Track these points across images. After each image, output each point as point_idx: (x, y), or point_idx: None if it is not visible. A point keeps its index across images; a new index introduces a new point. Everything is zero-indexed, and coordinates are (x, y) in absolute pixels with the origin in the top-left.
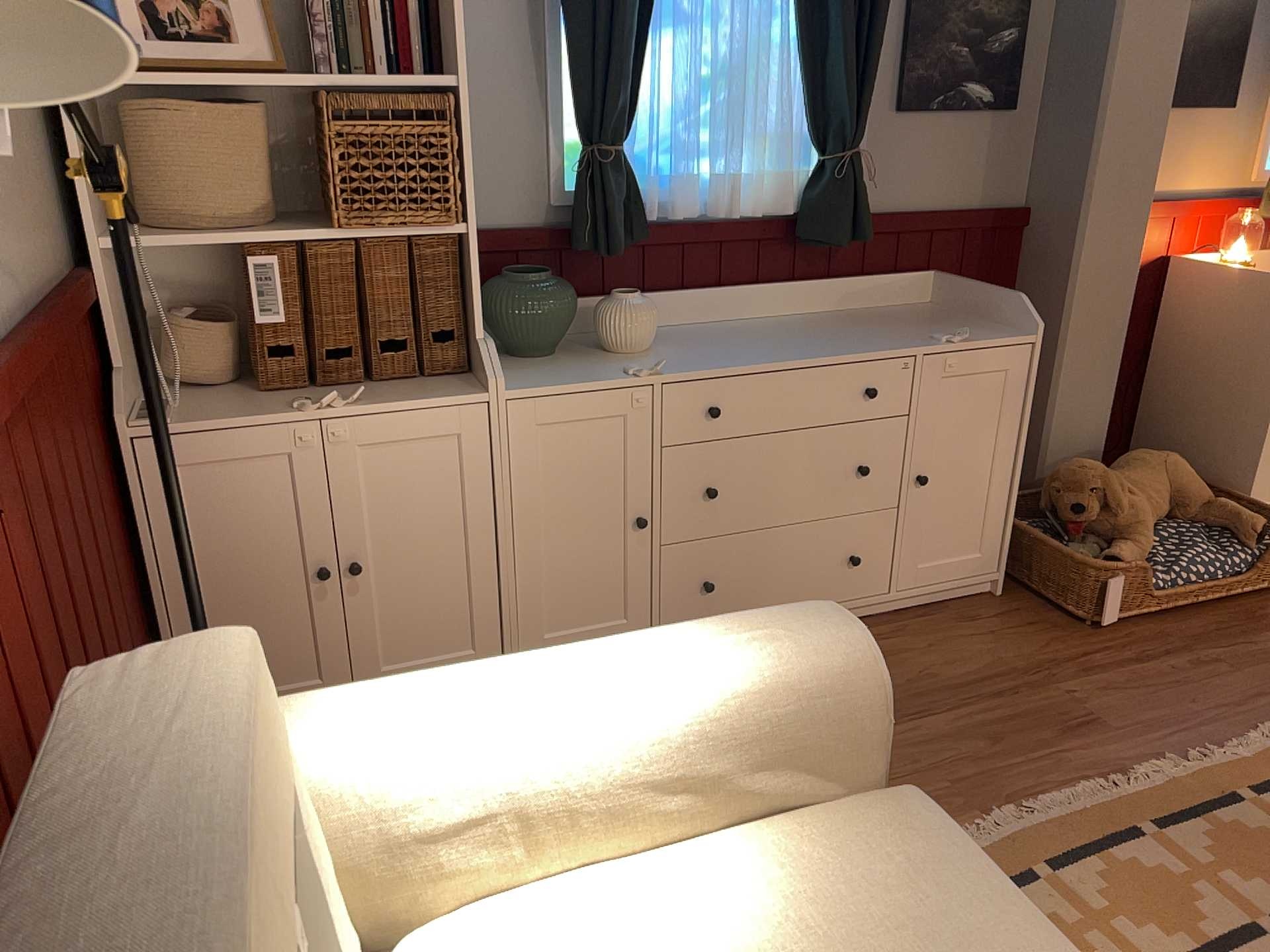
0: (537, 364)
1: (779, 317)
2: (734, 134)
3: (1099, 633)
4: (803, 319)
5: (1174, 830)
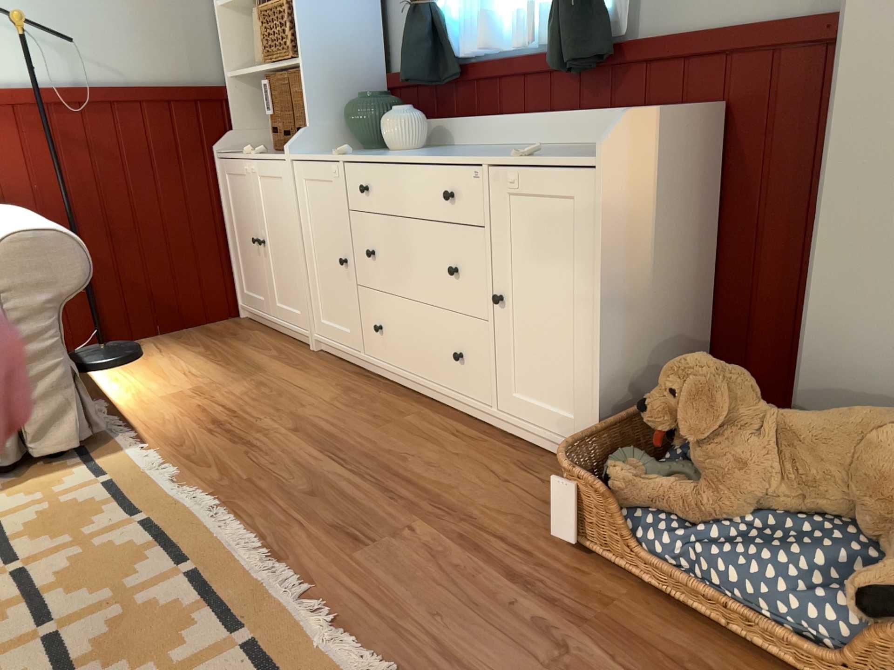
0: (354, 151)
1: (551, 144)
2: None
3: (562, 548)
4: (555, 146)
5: (185, 584)
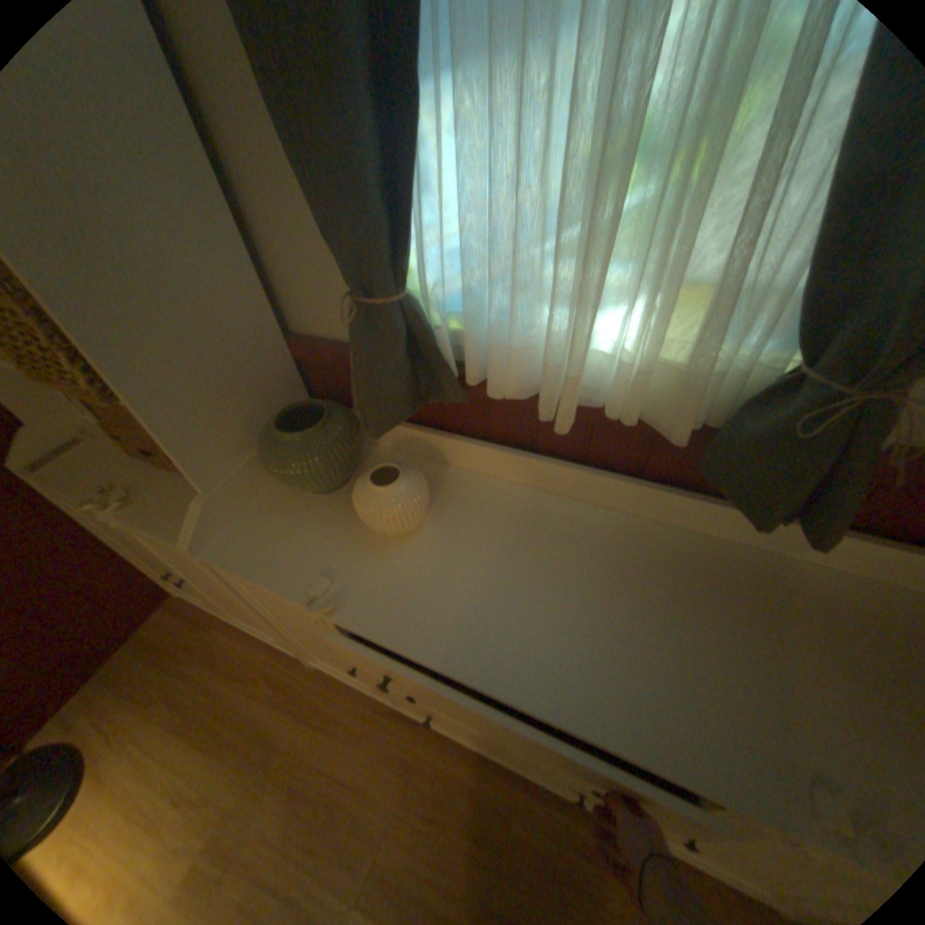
0: (302, 506)
1: (654, 523)
2: (589, 299)
3: None
4: (680, 549)
5: None
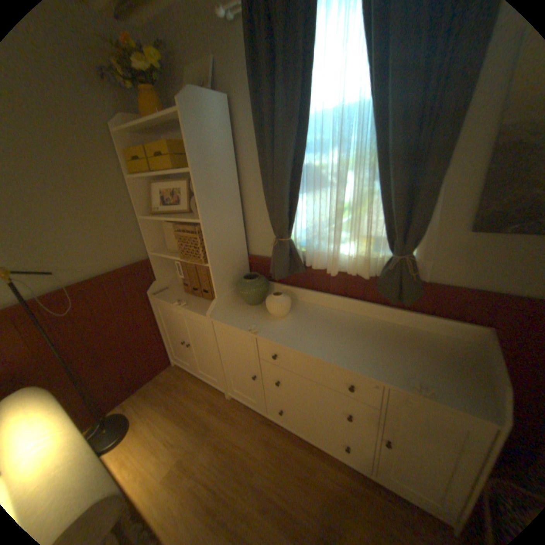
0: (245, 308)
1: (371, 318)
2: (336, 238)
3: None
4: (379, 325)
5: None
